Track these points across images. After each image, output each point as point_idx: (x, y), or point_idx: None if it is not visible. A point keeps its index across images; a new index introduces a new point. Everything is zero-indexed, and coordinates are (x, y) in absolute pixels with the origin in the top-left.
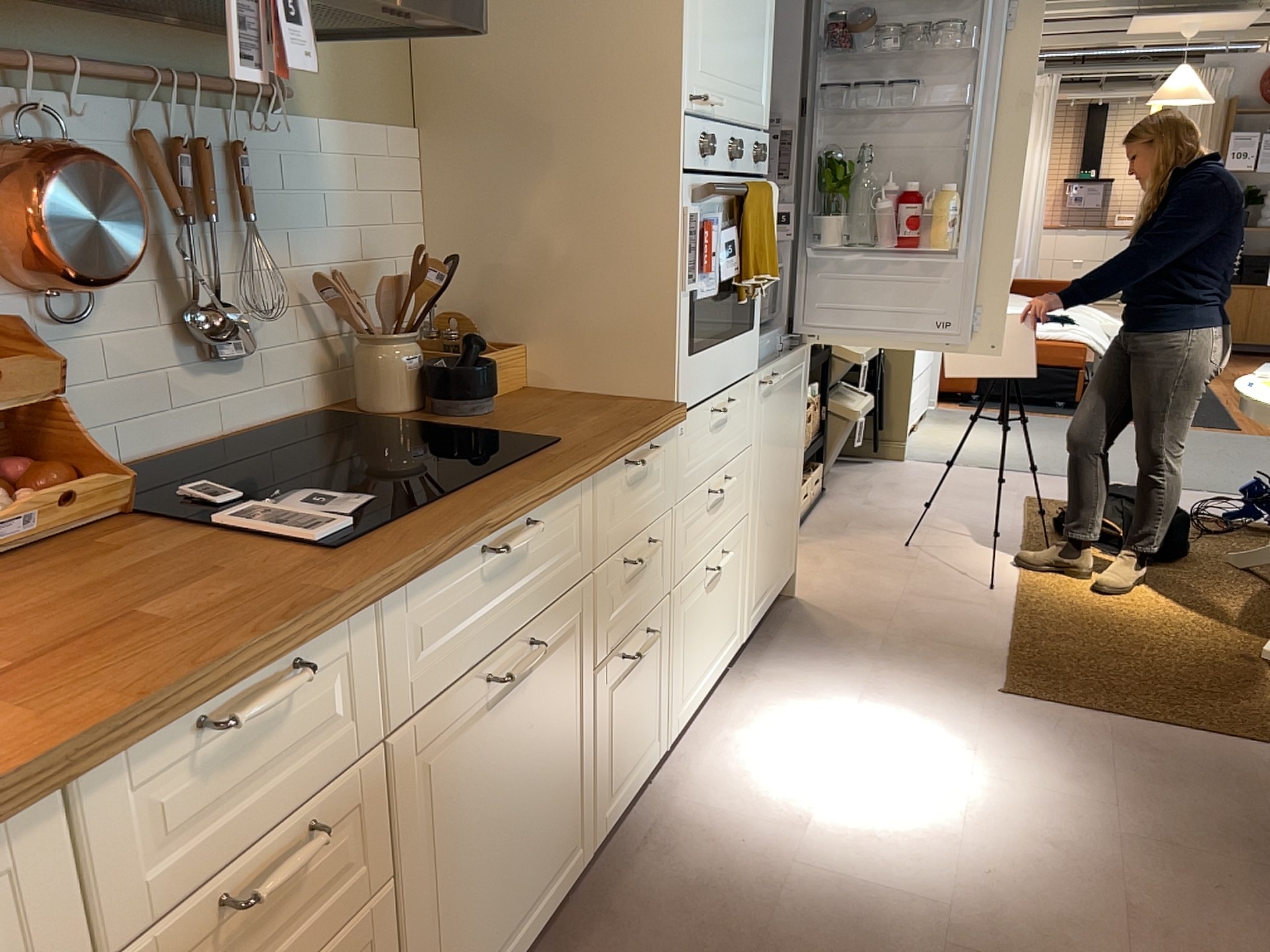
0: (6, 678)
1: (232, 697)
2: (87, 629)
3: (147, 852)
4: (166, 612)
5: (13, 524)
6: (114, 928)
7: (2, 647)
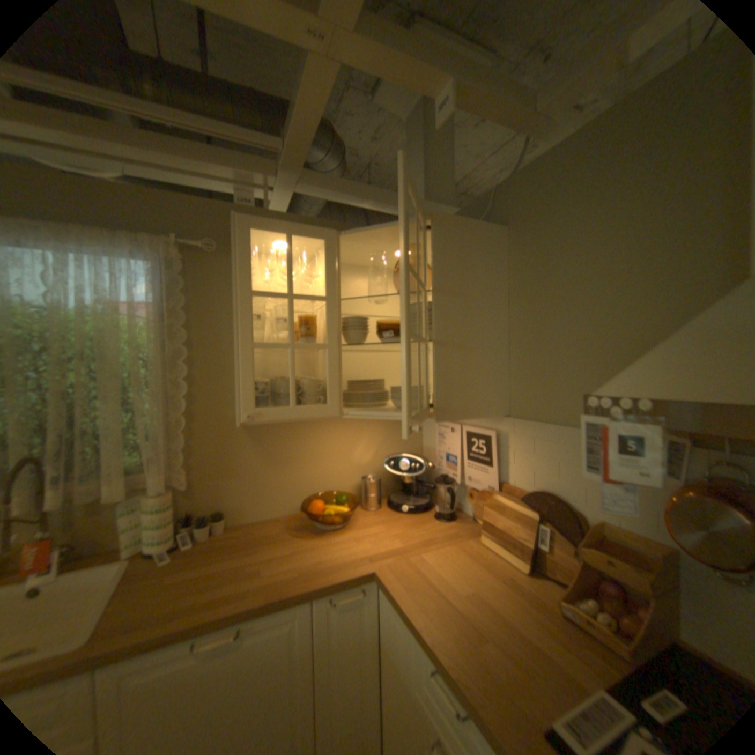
0: (455, 613)
1: (449, 685)
2: (483, 633)
3: (428, 686)
4: (488, 655)
5: (571, 614)
6: (419, 689)
7: (478, 615)
